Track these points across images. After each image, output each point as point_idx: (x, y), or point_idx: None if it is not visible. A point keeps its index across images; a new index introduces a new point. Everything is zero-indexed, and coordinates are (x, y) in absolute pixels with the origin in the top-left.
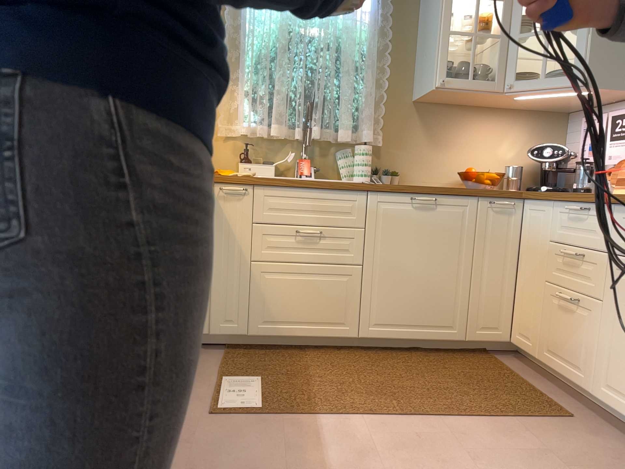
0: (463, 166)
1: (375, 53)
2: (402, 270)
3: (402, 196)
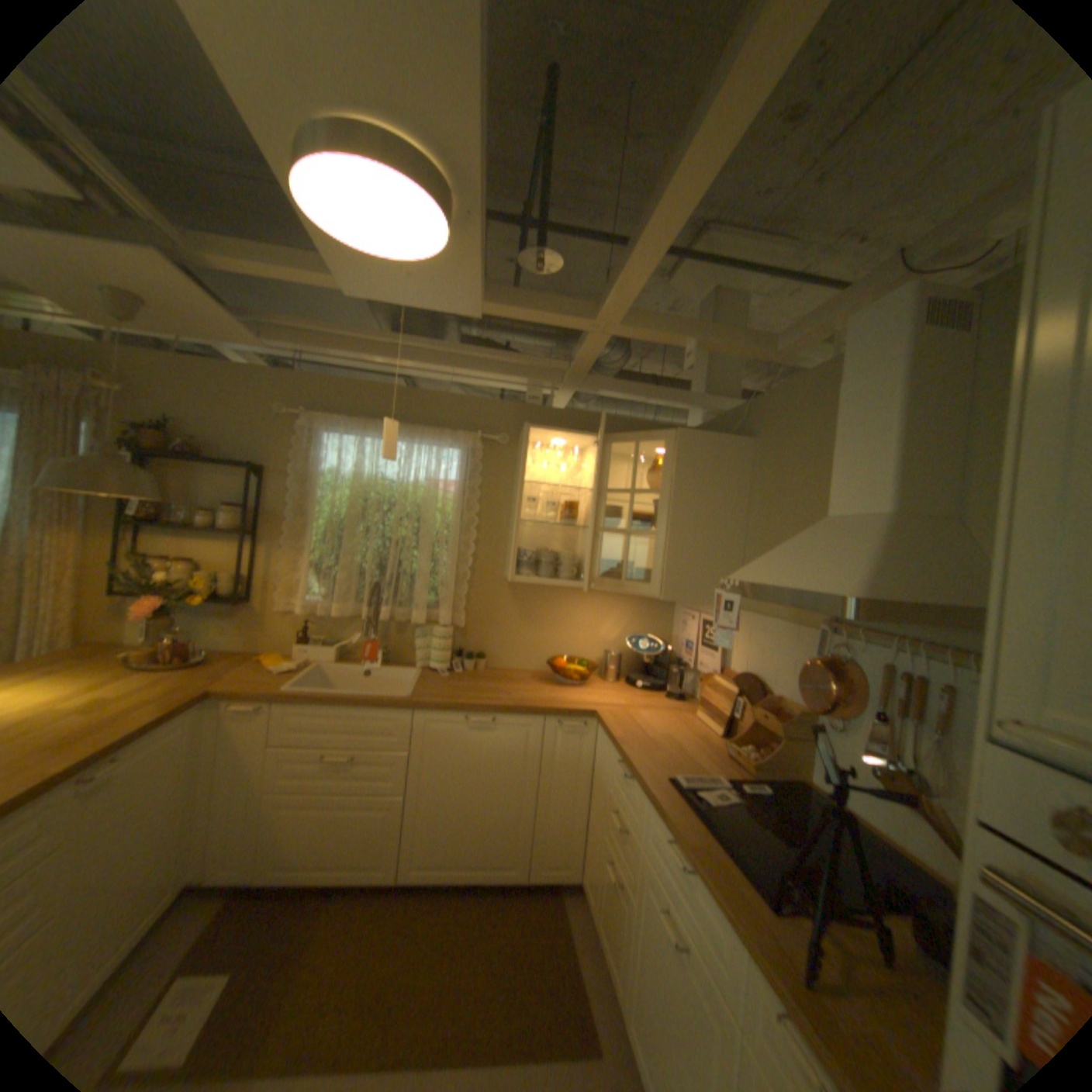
0: (559, 649)
1: (458, 530)
2: (452, 803)
3: (454, 716)
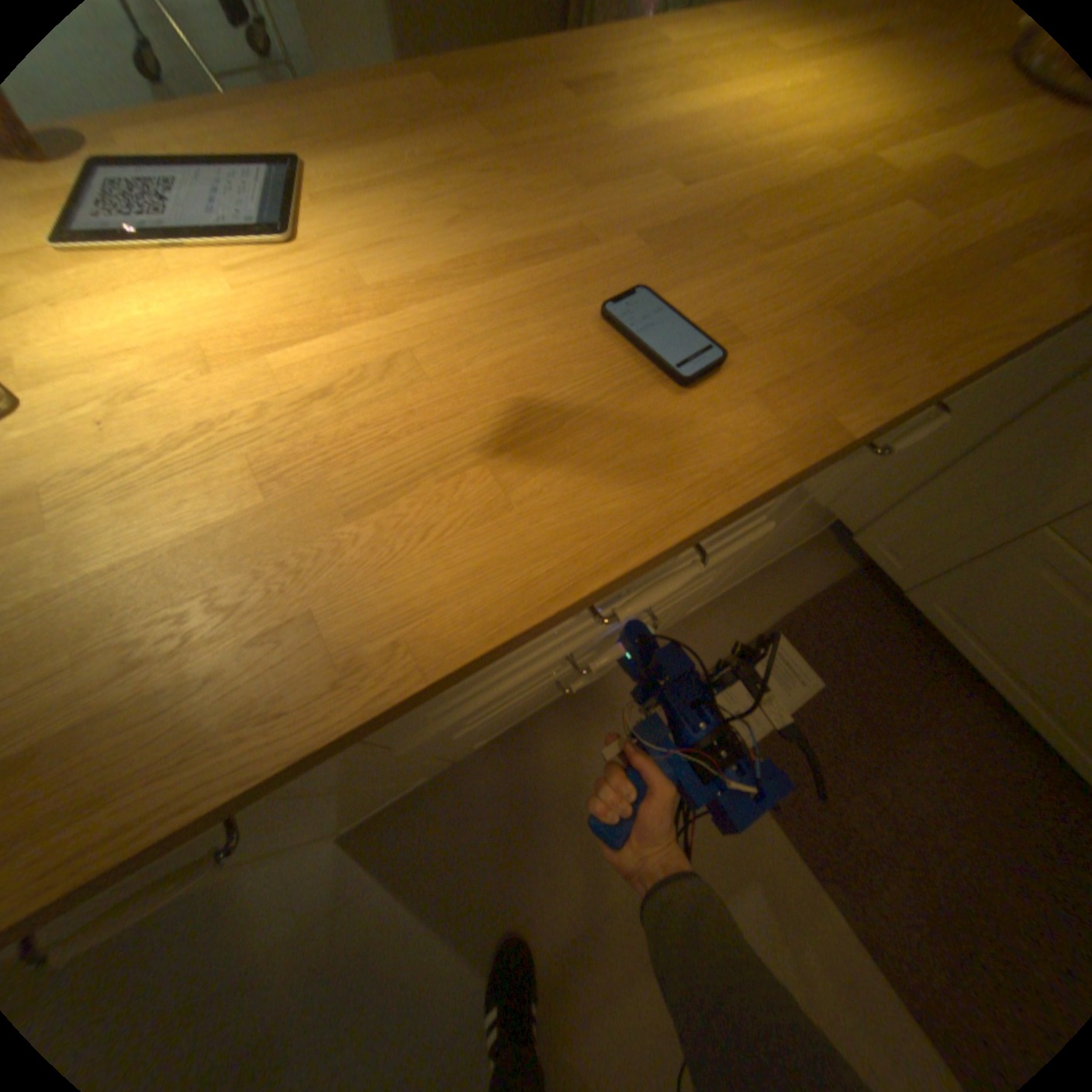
0: None
1: None
2: None
3: None
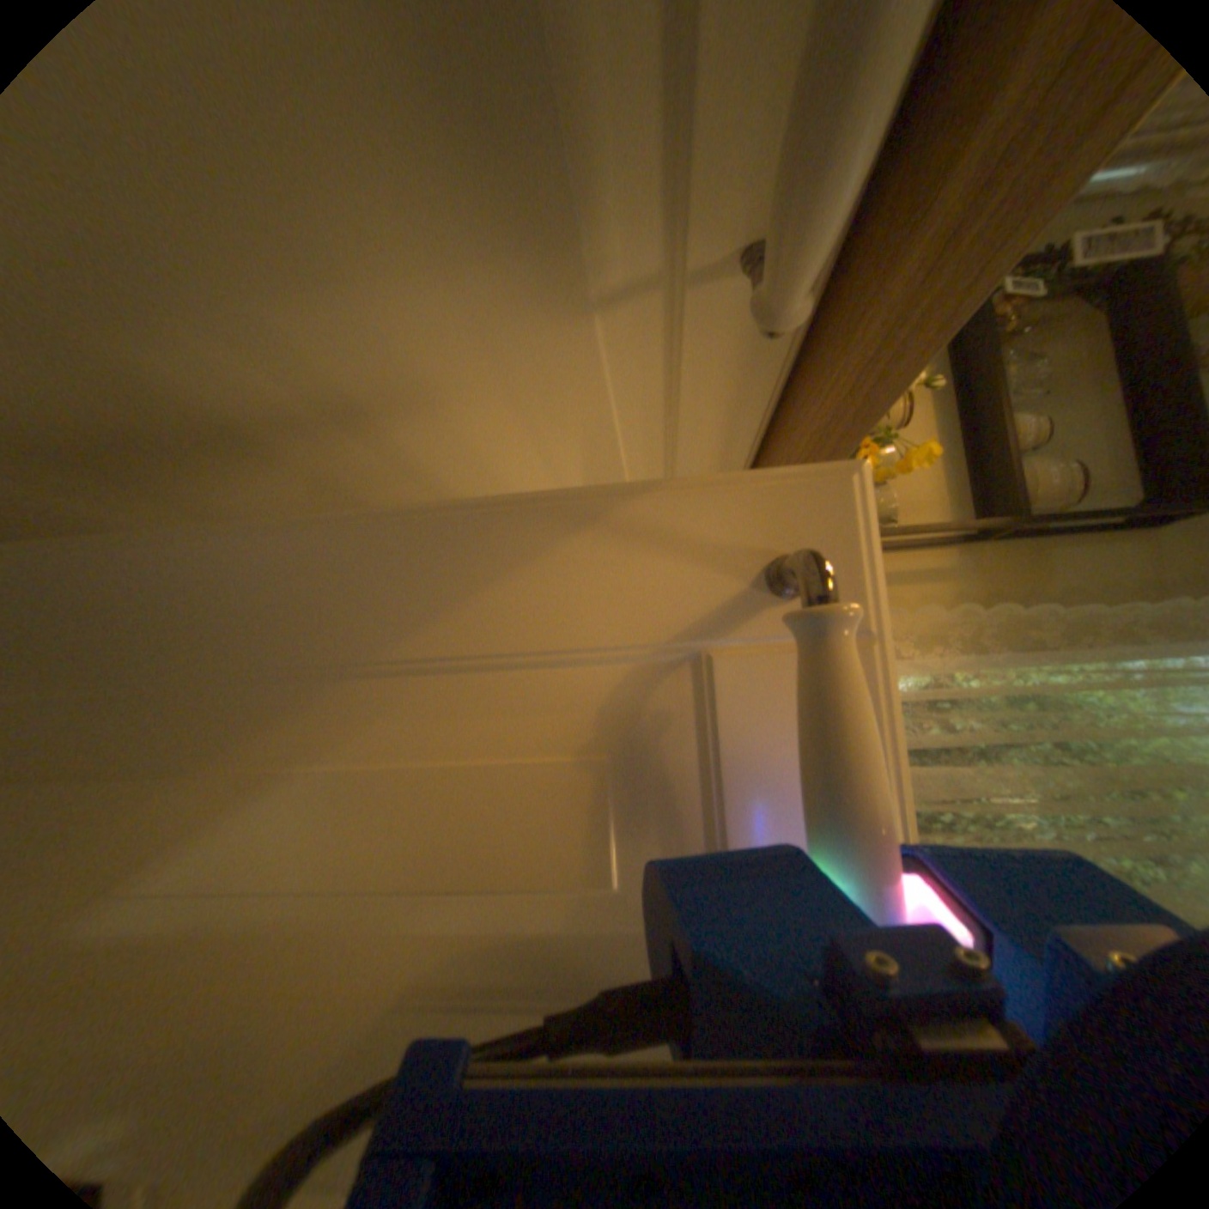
0: None
1: None
2: None
3: None
